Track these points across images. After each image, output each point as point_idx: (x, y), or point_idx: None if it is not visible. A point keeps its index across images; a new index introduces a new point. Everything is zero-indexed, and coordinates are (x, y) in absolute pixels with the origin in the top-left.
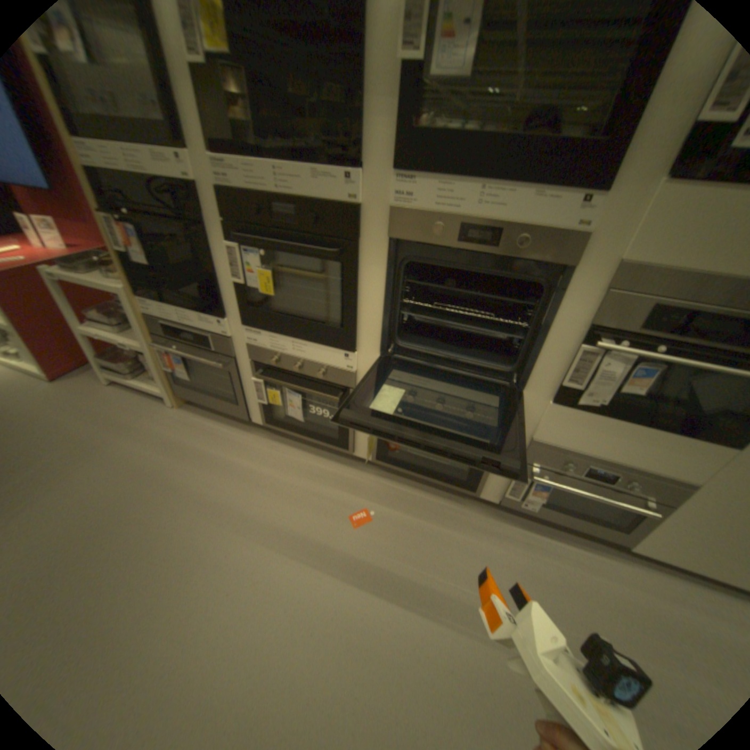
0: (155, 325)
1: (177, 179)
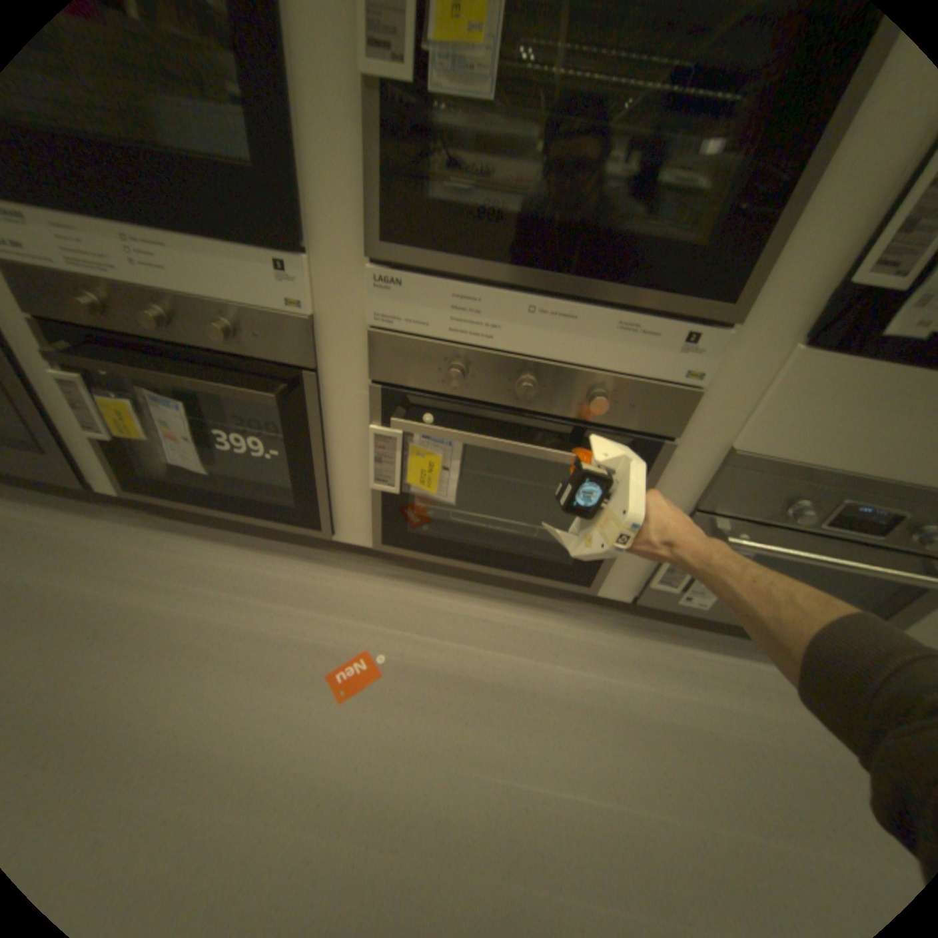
0: None
1: None
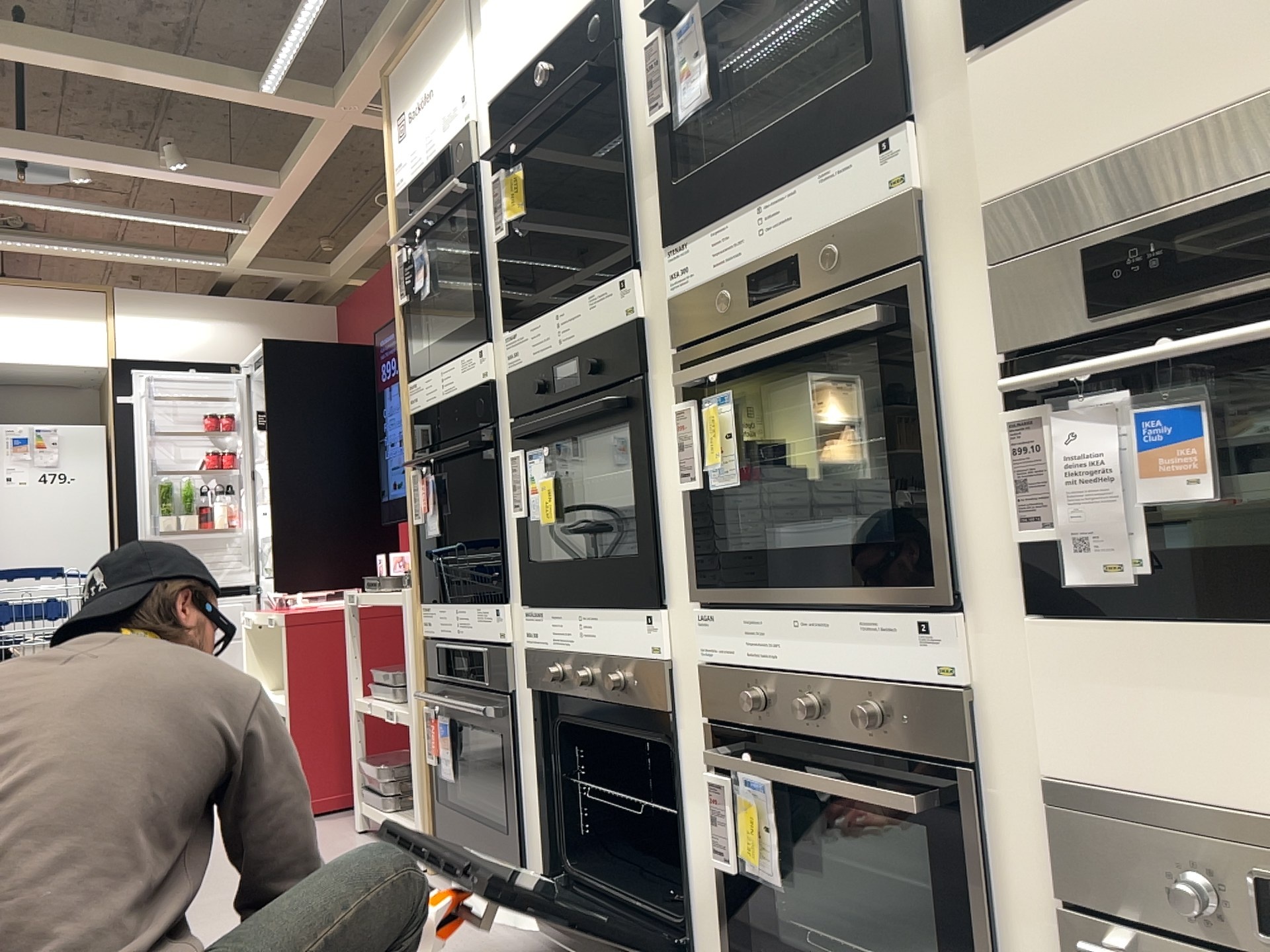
0: (433, 654)
1: (481, 385)
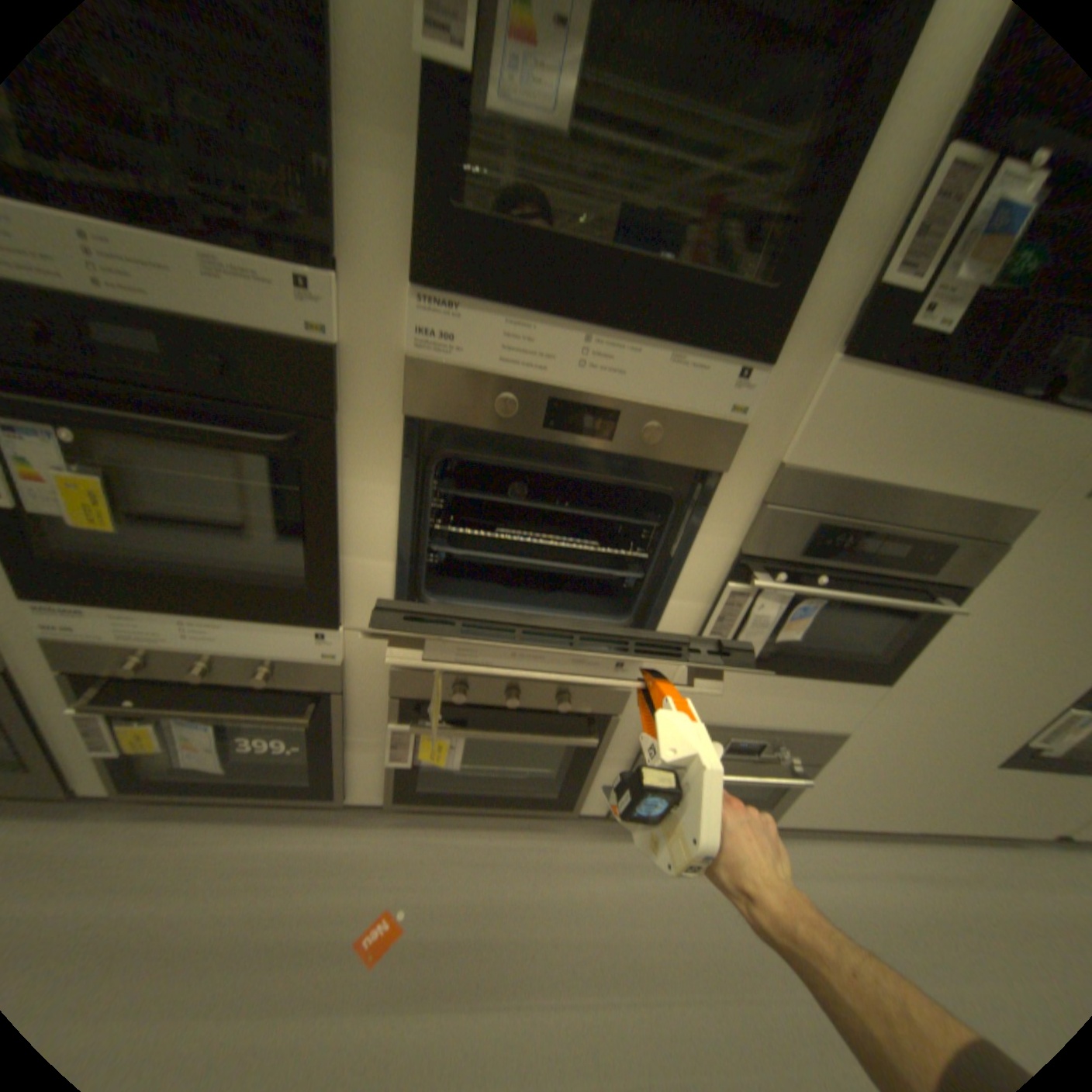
0: None
1: None
